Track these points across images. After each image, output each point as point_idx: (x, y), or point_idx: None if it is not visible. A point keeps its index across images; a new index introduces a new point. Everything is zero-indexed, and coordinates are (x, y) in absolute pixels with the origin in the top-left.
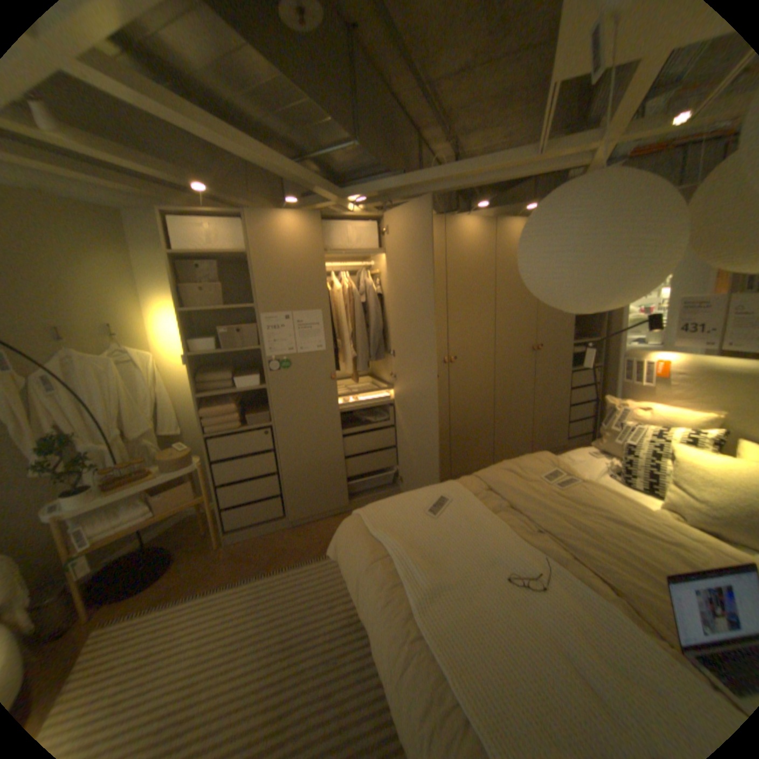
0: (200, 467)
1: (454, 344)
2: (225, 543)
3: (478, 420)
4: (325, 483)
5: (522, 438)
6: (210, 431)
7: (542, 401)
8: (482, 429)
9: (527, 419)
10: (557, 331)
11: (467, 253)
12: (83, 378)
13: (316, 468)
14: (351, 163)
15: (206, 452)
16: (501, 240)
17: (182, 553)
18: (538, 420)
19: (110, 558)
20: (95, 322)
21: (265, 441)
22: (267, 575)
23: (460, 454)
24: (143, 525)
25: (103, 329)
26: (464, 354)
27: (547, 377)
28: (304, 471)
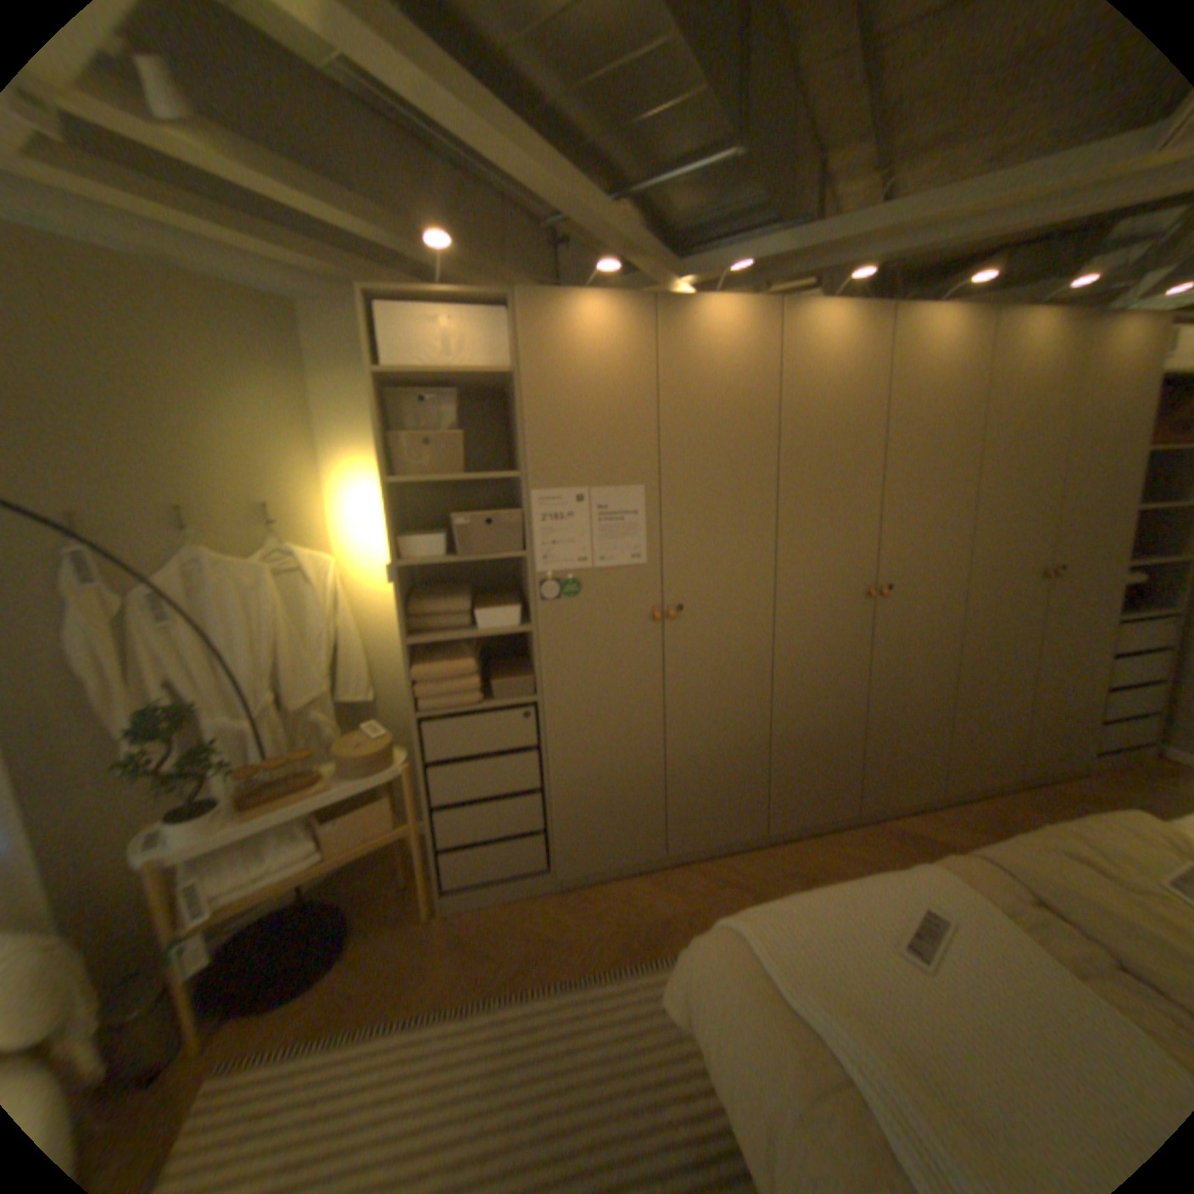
0: (408, 770)
1: (891, 560)
2: (443, 909)
3: (924, 711)
4: (626, 813)
5: (1008, 750)
6: (430, 705)
7: (1055, 679)
8: (931, 728)
9: (1021, 712)
10: (1099, 541)
11: (935, 379)
12: (222, 596)
13: (614, 784)
14: (714, 202)
15: (421, 743)
16: (1006, 353)
17: (369, 917)
18: (1042, 717)
19: (249, 914)
20: (247, 498)
21: (525, 728)
22: (521, 995)
23: (884, 774)
24: (306, 873)
25: (260, 510)
26: (908, 580)
27: (1070, 631)
28: (592, 788)
